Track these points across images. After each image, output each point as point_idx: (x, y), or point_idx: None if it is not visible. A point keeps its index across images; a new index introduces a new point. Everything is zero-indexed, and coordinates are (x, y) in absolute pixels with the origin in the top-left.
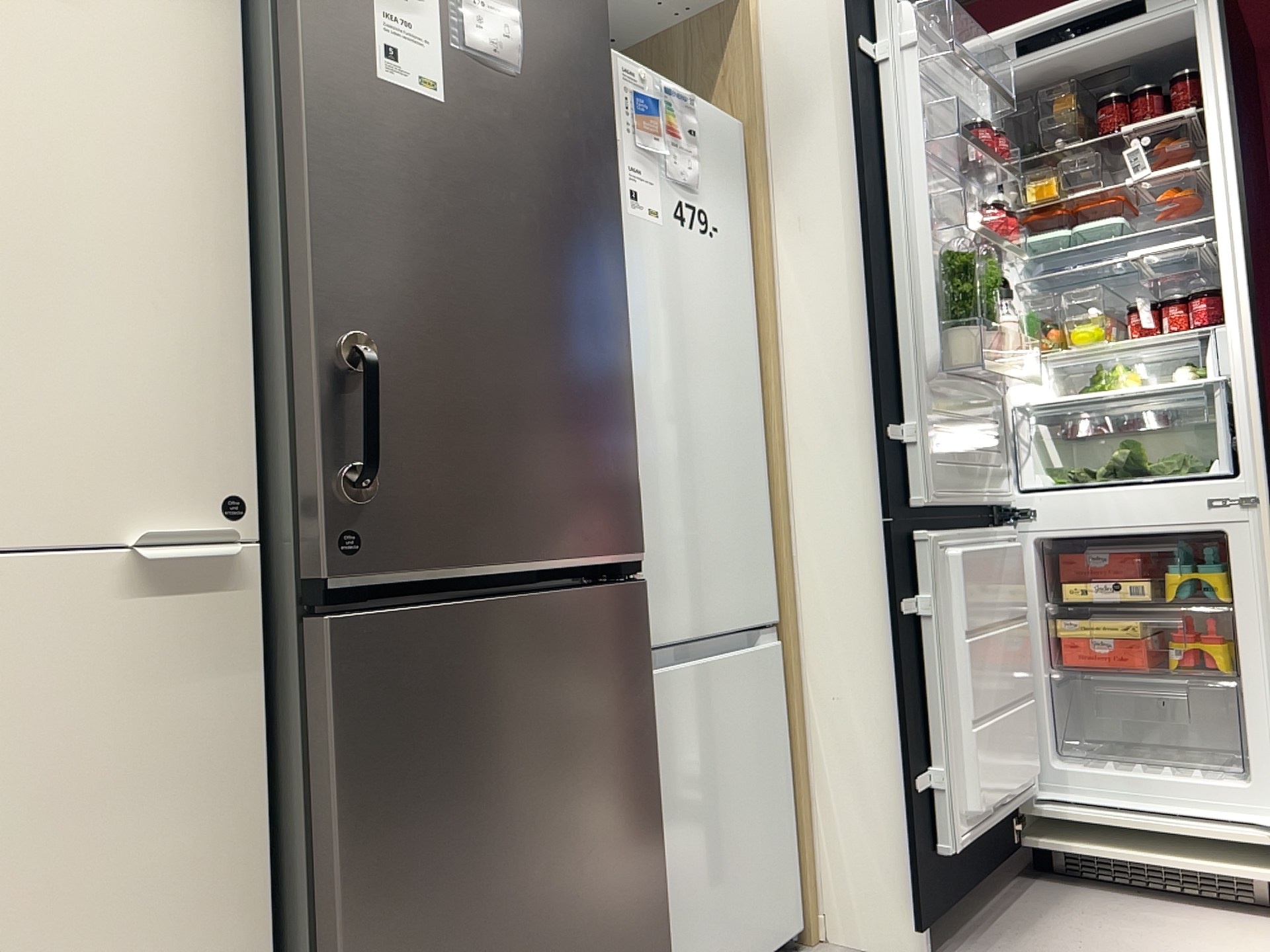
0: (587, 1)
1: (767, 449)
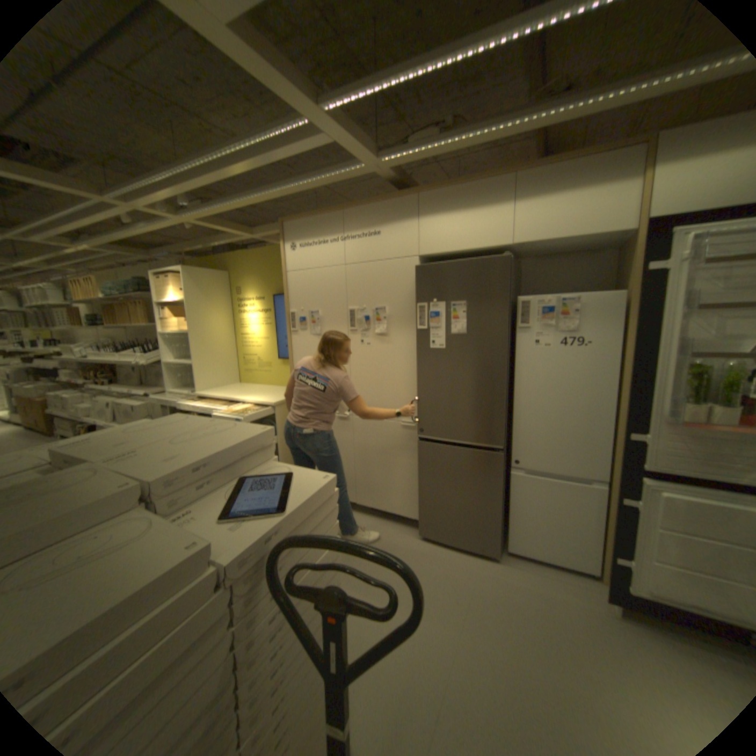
0: (498, 302)
1: (619, 422)
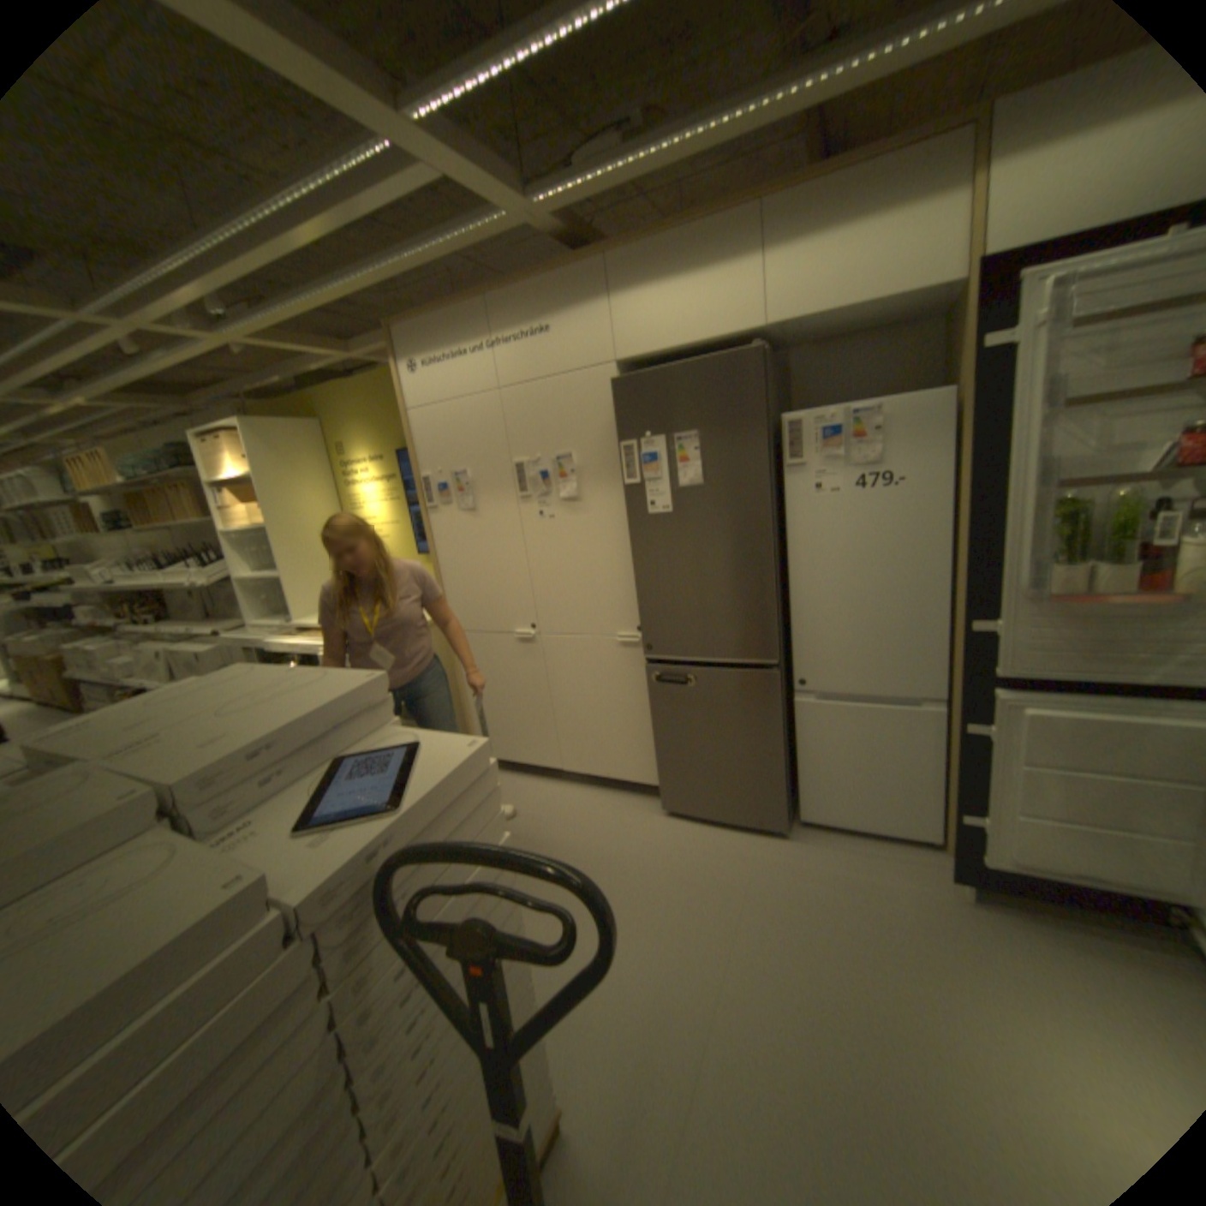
0: (749, 427)
1: (956, 603)
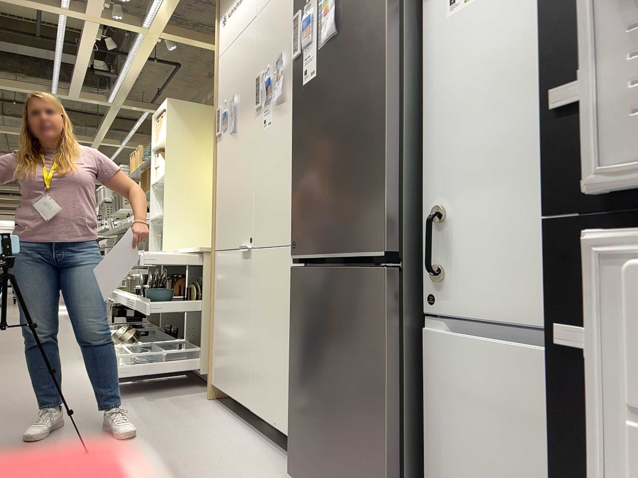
0: None
1: None
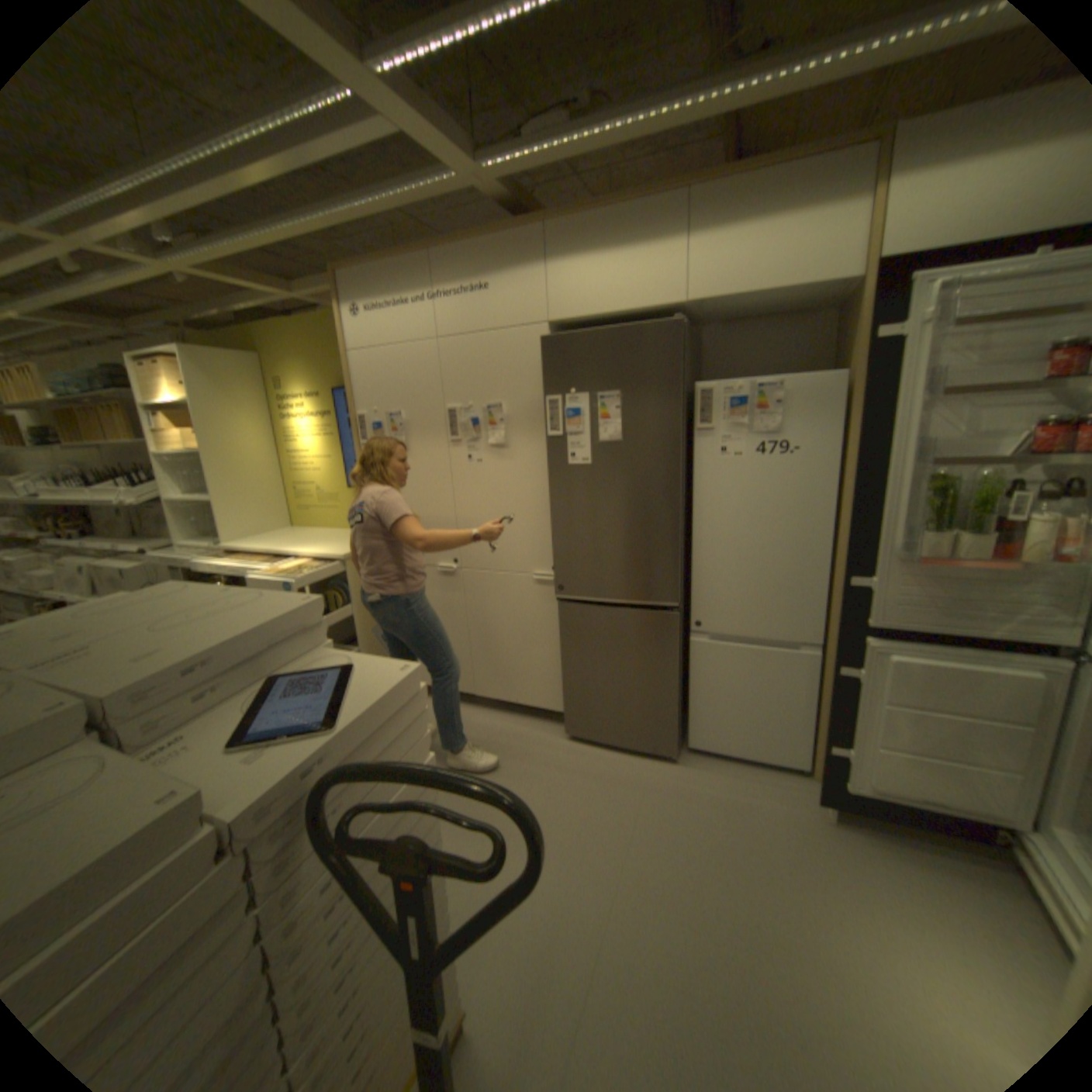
0: (667, 391)
1: (836, 560)
